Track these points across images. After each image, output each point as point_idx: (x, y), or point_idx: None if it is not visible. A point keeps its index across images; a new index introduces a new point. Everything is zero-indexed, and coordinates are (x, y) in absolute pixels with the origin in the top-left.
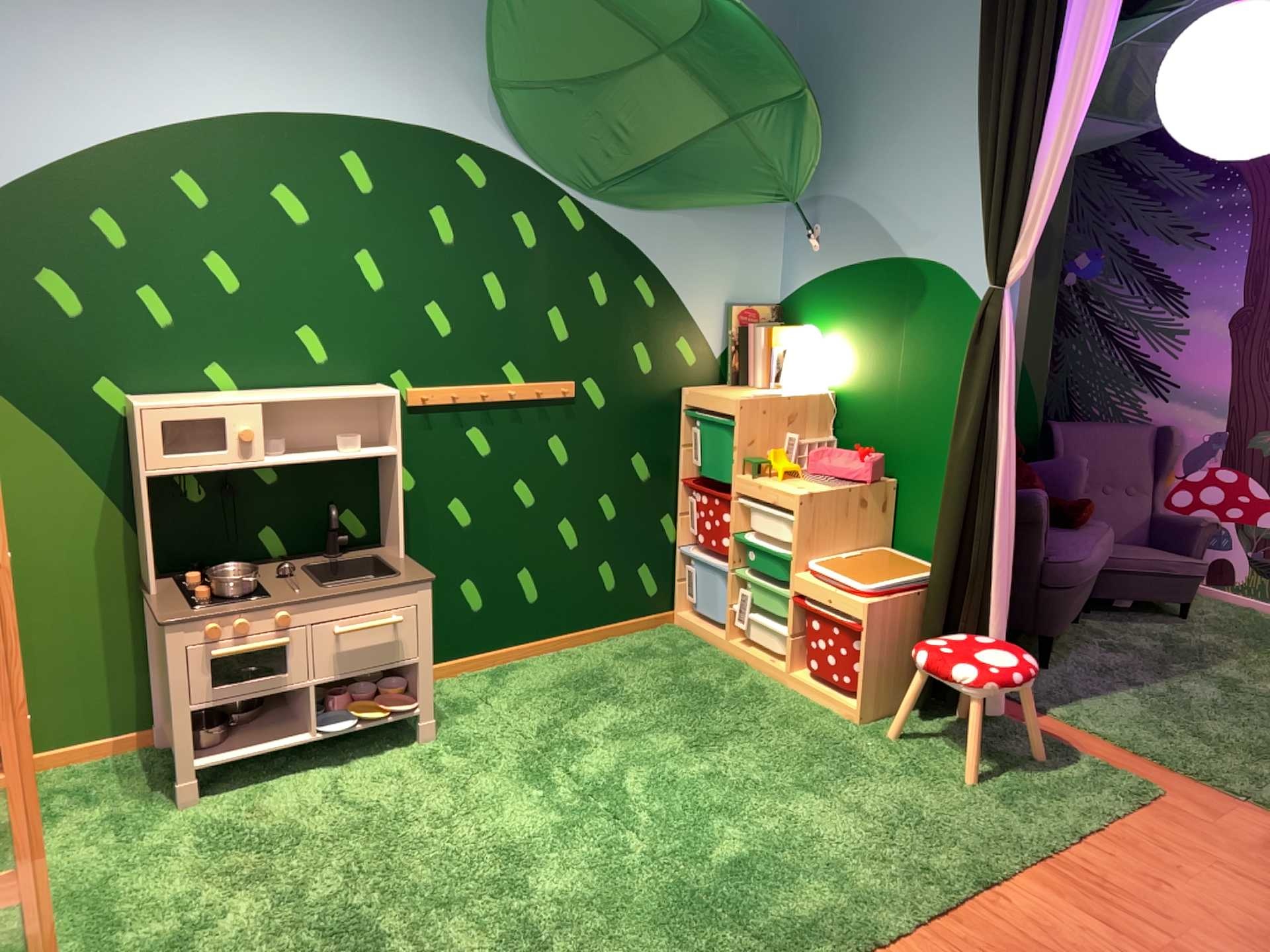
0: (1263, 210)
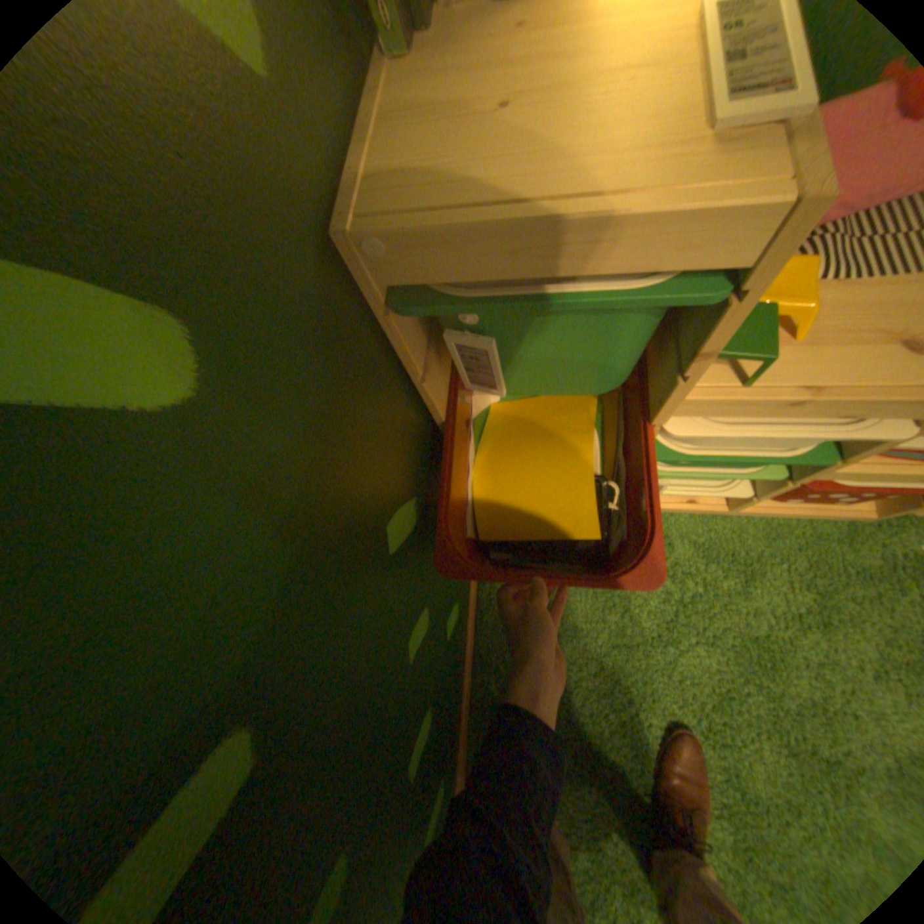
0: None
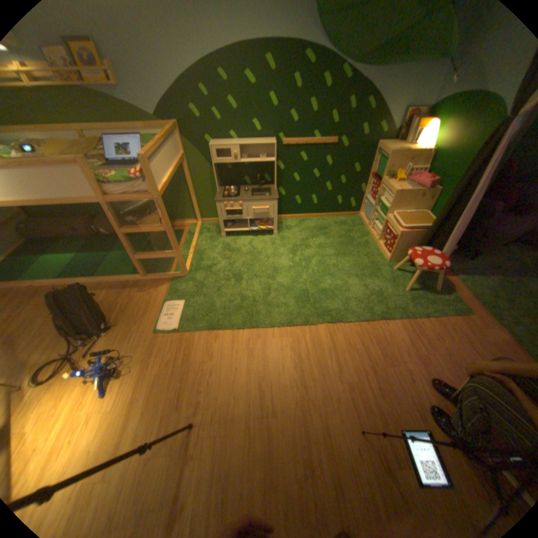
0: None
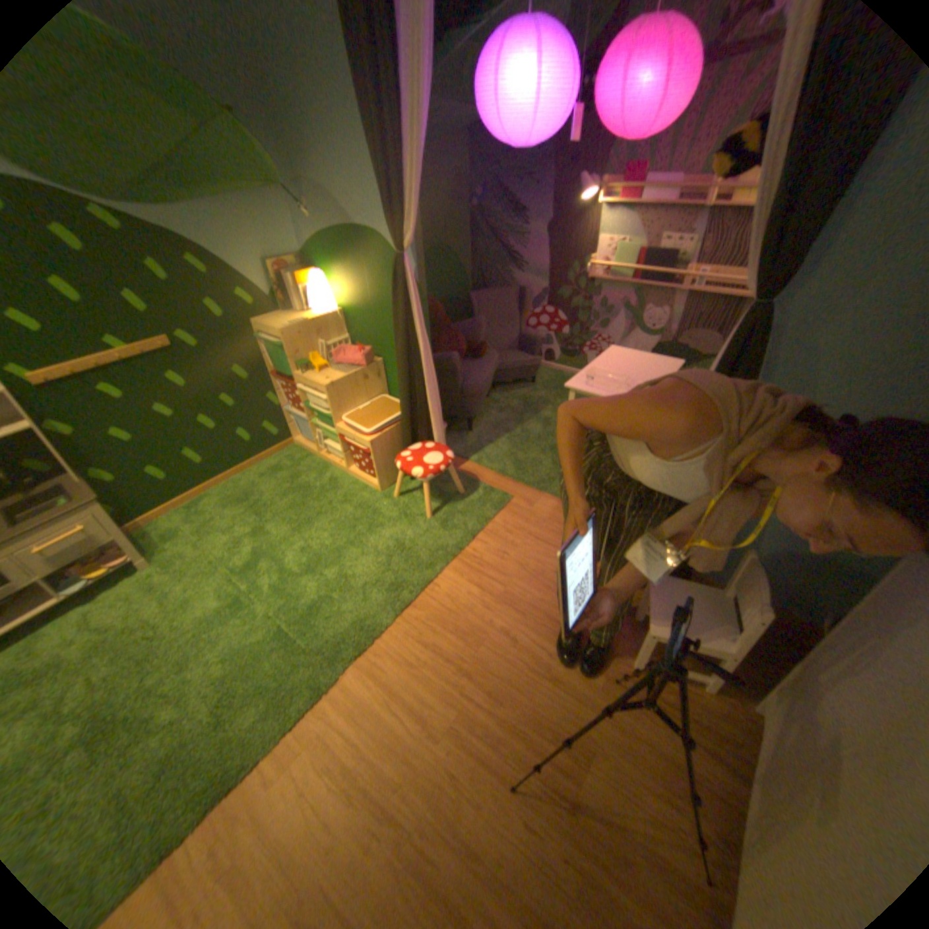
0: (561, 158)
